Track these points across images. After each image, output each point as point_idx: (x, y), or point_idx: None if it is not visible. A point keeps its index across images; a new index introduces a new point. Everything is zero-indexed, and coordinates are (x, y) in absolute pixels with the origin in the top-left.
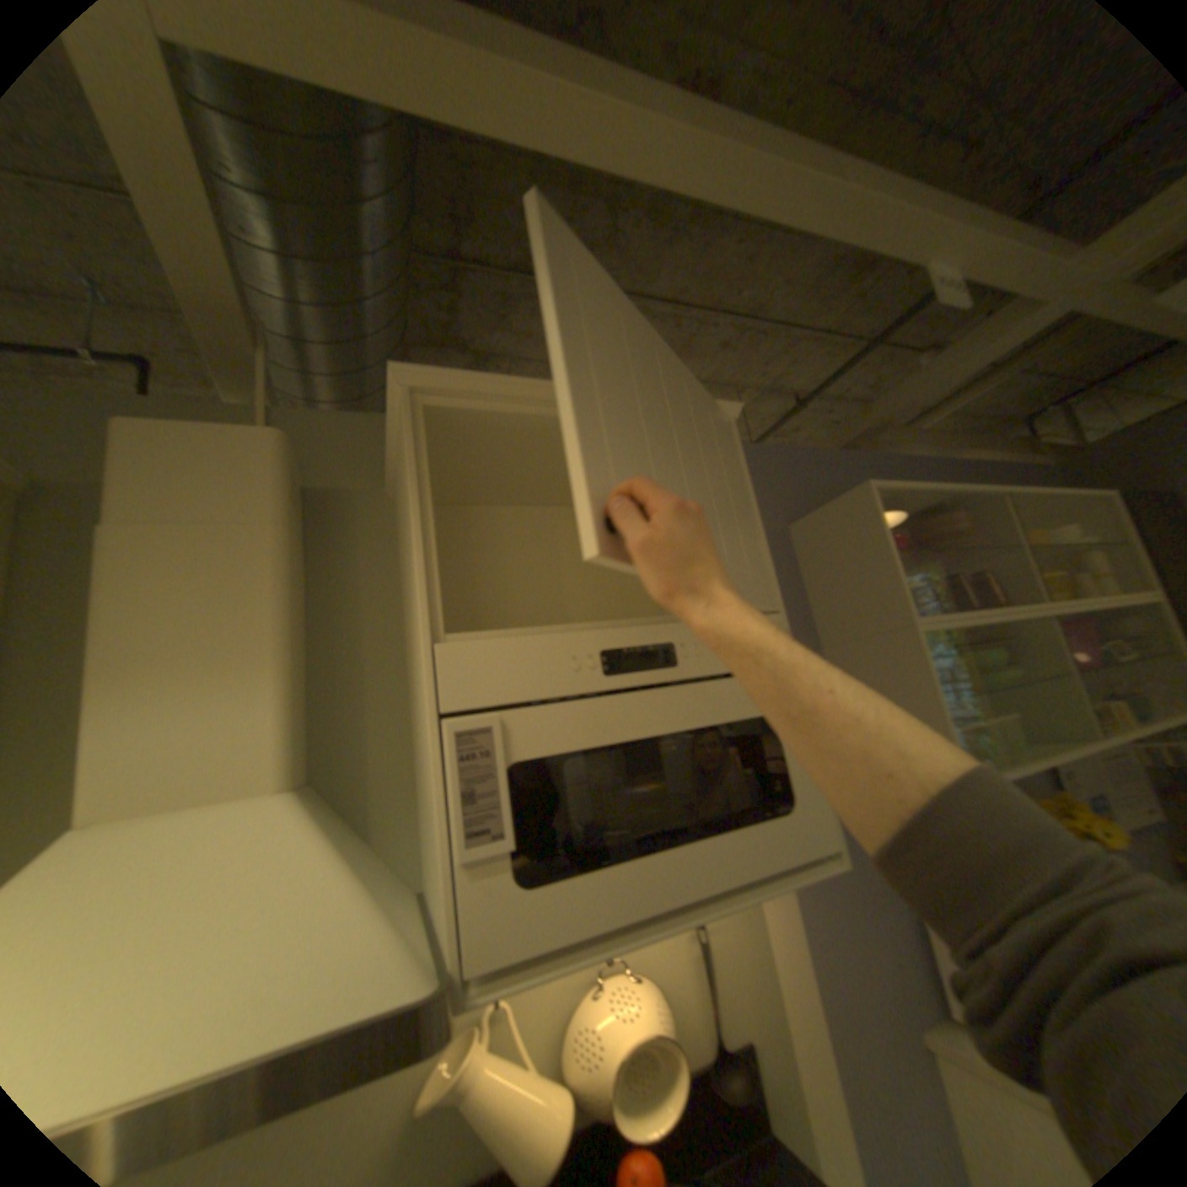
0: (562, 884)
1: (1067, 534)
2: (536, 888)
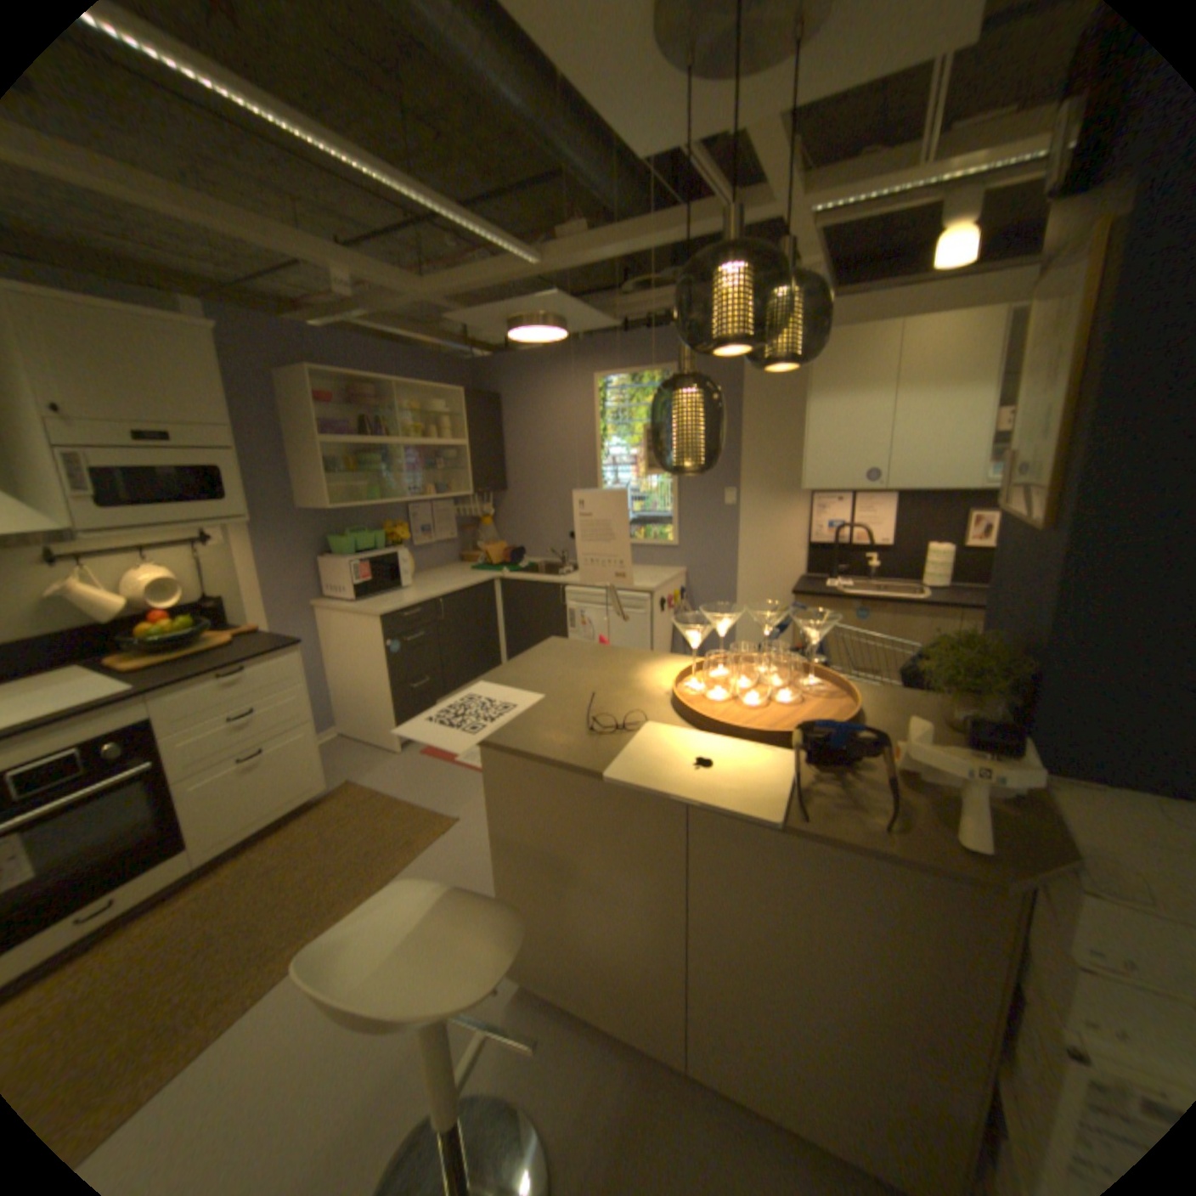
0: (119, 508)
1: (440, 404)
2: (108, 508)
